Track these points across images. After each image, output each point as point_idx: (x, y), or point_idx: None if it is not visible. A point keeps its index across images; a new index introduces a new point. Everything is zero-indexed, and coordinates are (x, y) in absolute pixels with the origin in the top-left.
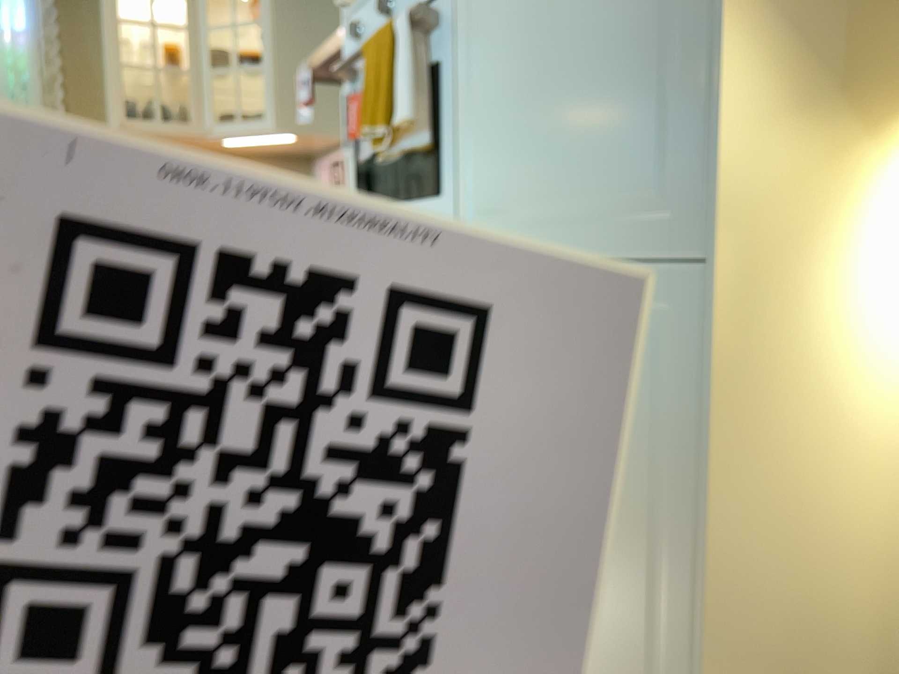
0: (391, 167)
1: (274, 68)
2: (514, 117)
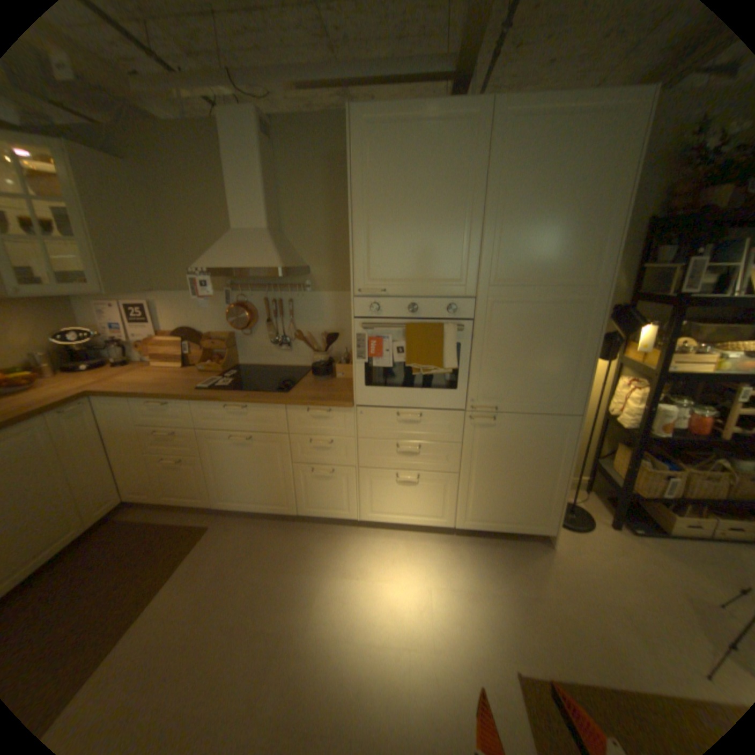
0: (418, 376)
1: (89, 244)
2: (503, 372)
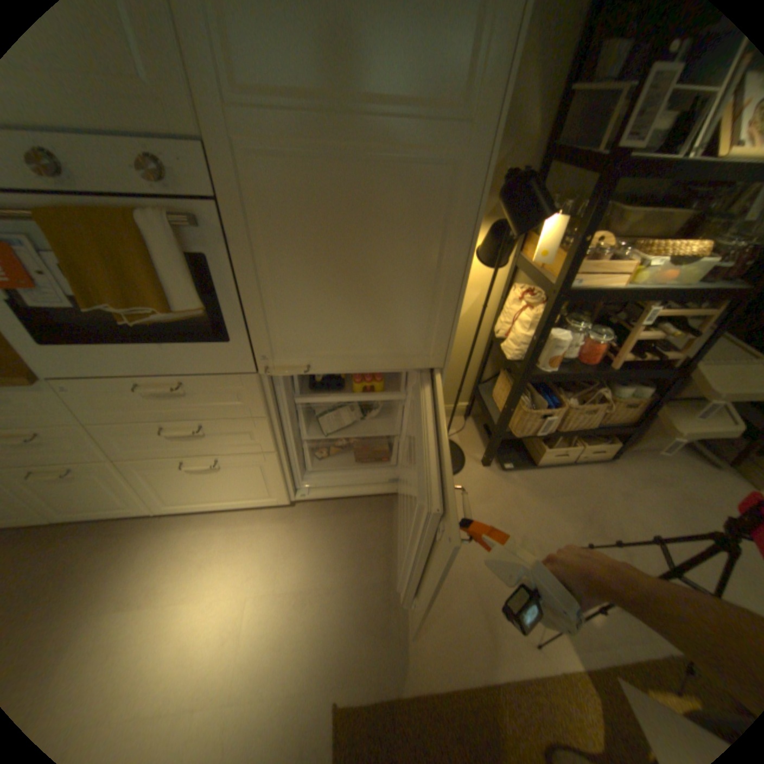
0: (137, 324)
1: None
2: (308, 307)
